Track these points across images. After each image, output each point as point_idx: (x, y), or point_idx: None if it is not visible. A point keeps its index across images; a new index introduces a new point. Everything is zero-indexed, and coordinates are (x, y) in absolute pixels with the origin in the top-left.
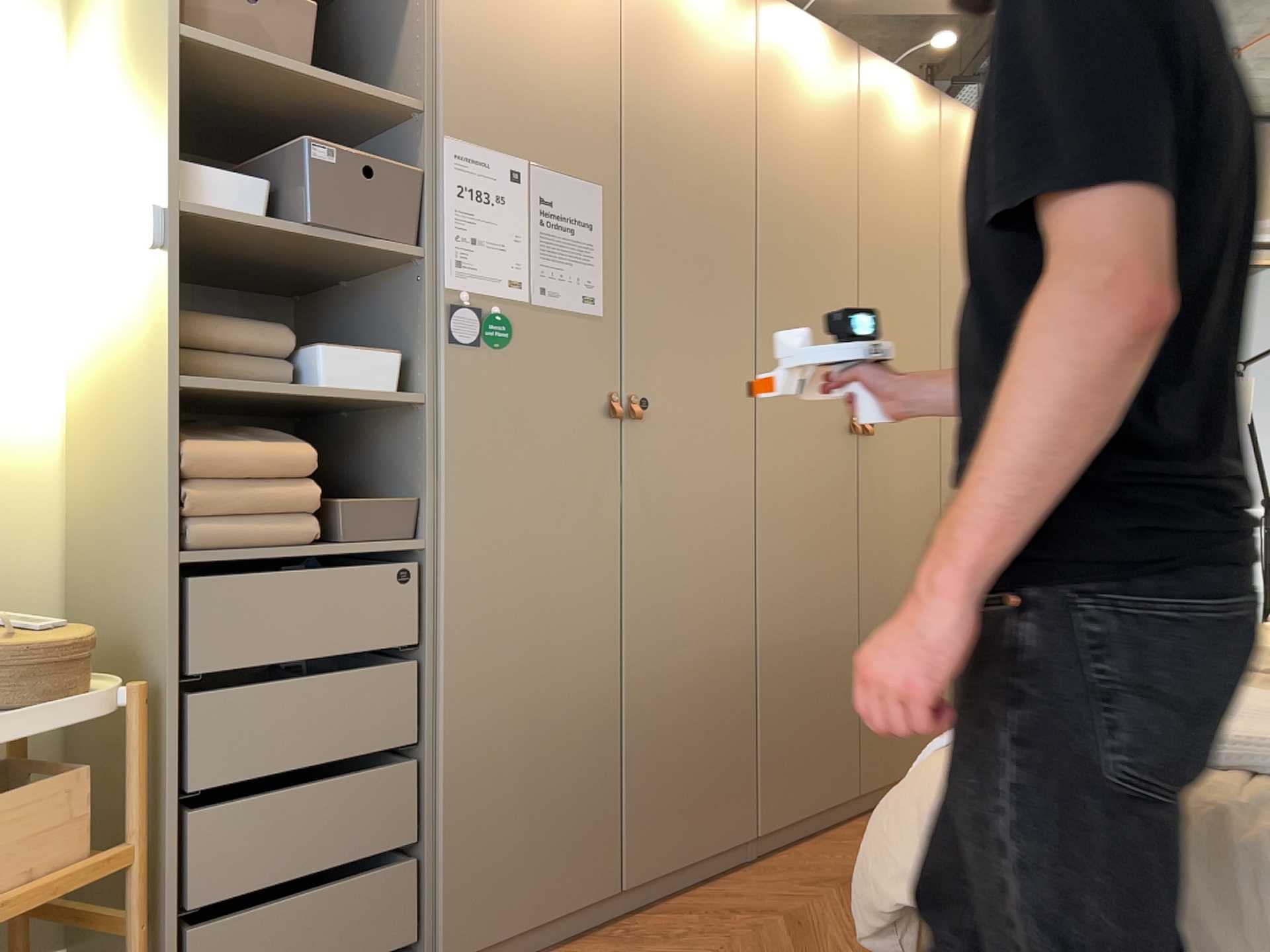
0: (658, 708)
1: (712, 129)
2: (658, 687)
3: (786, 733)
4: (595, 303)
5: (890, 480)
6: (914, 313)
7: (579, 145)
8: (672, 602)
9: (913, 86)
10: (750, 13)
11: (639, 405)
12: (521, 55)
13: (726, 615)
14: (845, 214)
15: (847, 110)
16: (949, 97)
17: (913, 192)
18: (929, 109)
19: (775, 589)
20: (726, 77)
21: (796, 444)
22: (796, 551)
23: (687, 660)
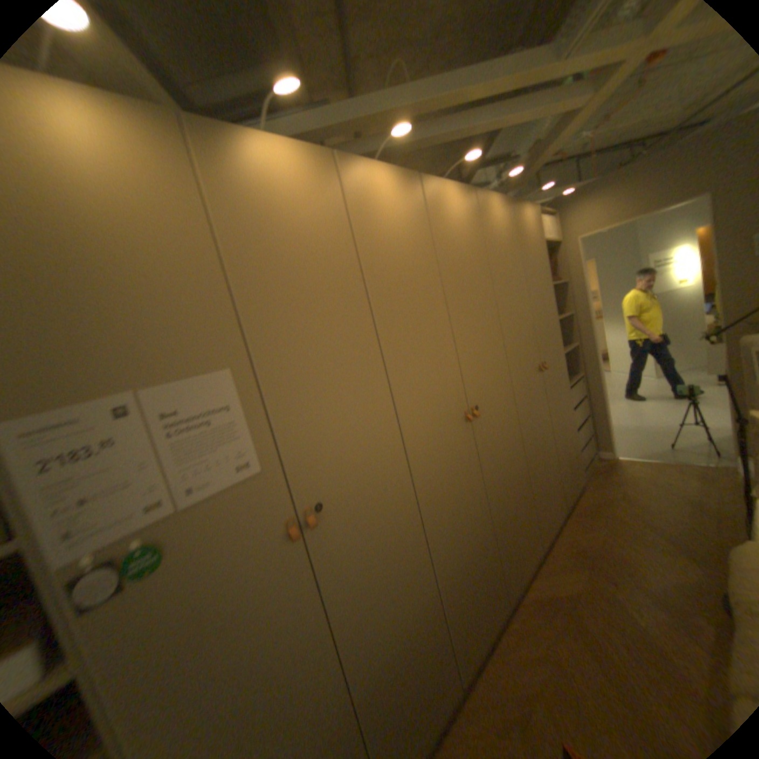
0: (383, 687)
1: (324, 277)
2: (379, 675)
3: (465, 620)
4: (254, 464)
5: (492, 433)
6: (486, 330)
7: (196, 345)
8: (376, 616)
9: (458, 191)
10: (333, 176)
11: (314, 515)
12: (93, 291)
13: (414, 590)
14: (434, 291)
15: (421, 220)
16: (479, 190)
17: (471, 258)
18: (470, 202)
19: (441, 549)
20: (325, 232)
21: (435, 454)
22: (449, 516)
23: (395, 641)
